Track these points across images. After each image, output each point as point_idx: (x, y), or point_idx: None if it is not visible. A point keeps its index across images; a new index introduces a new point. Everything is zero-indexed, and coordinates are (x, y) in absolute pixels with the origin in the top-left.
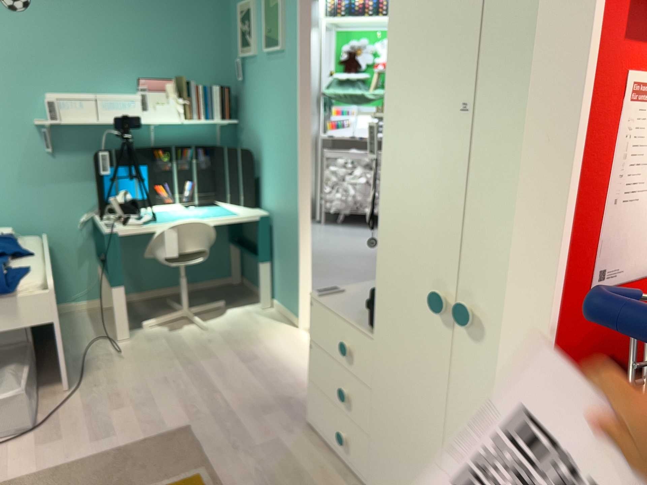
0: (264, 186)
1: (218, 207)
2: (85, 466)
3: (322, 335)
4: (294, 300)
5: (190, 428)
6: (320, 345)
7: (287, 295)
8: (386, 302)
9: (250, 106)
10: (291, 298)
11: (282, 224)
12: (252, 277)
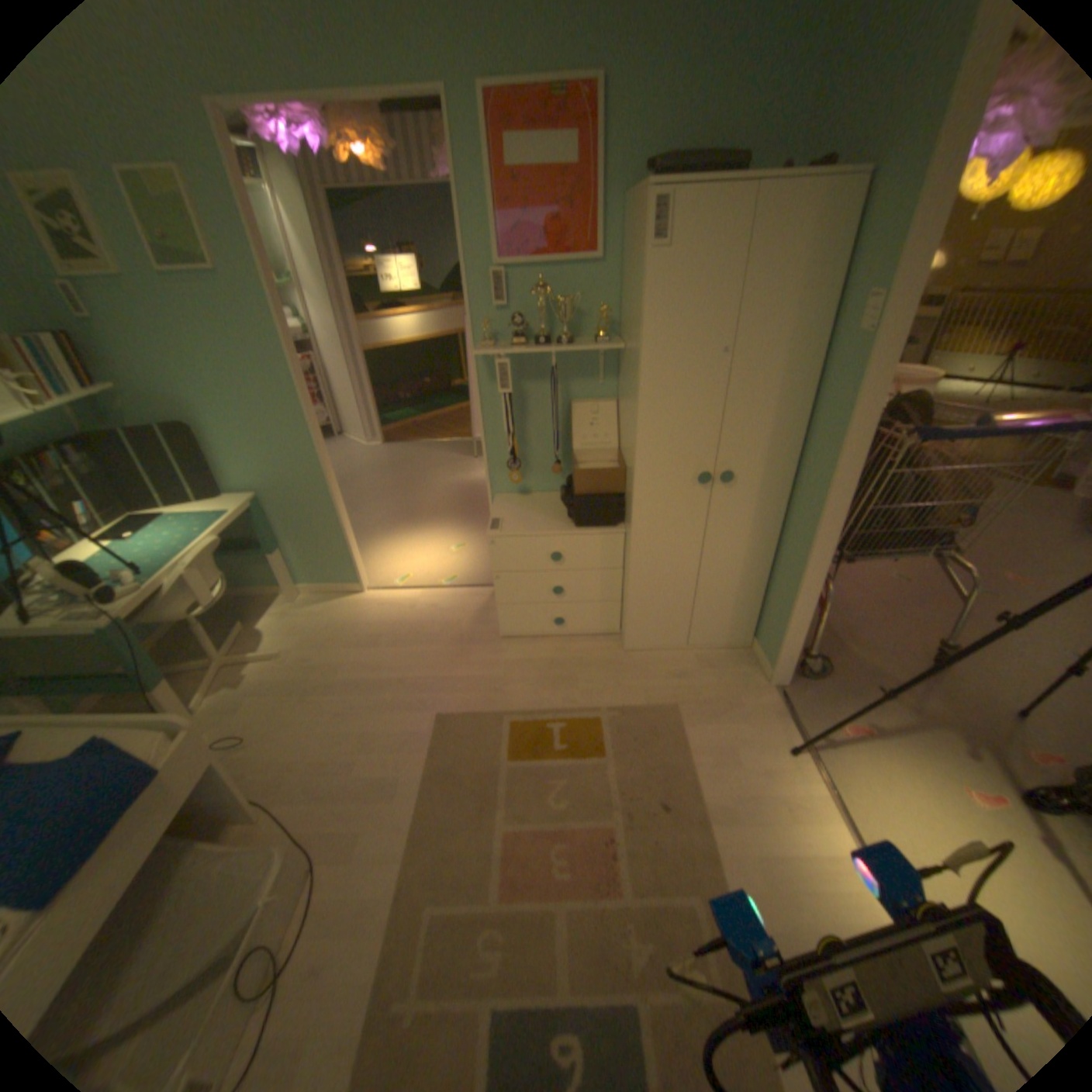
0: (224, 464)
1: (147, 518)
2: (428, 808)
3: (515, 560)
4: (342, 570)
5: (441, 713)
6: (511, 570)
7: (325, 570)
8: (644, 498)
9: (130, 358)
10: (334, 570)
11: (289, 499)
12: (231, 581)
